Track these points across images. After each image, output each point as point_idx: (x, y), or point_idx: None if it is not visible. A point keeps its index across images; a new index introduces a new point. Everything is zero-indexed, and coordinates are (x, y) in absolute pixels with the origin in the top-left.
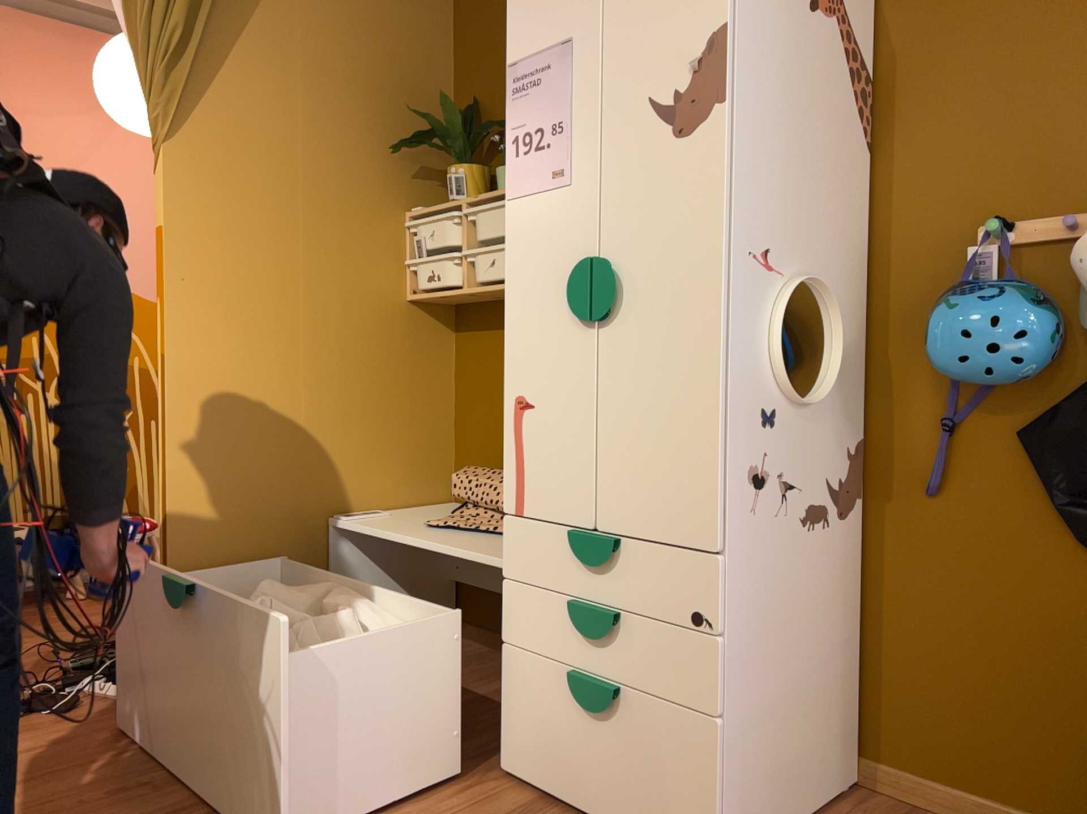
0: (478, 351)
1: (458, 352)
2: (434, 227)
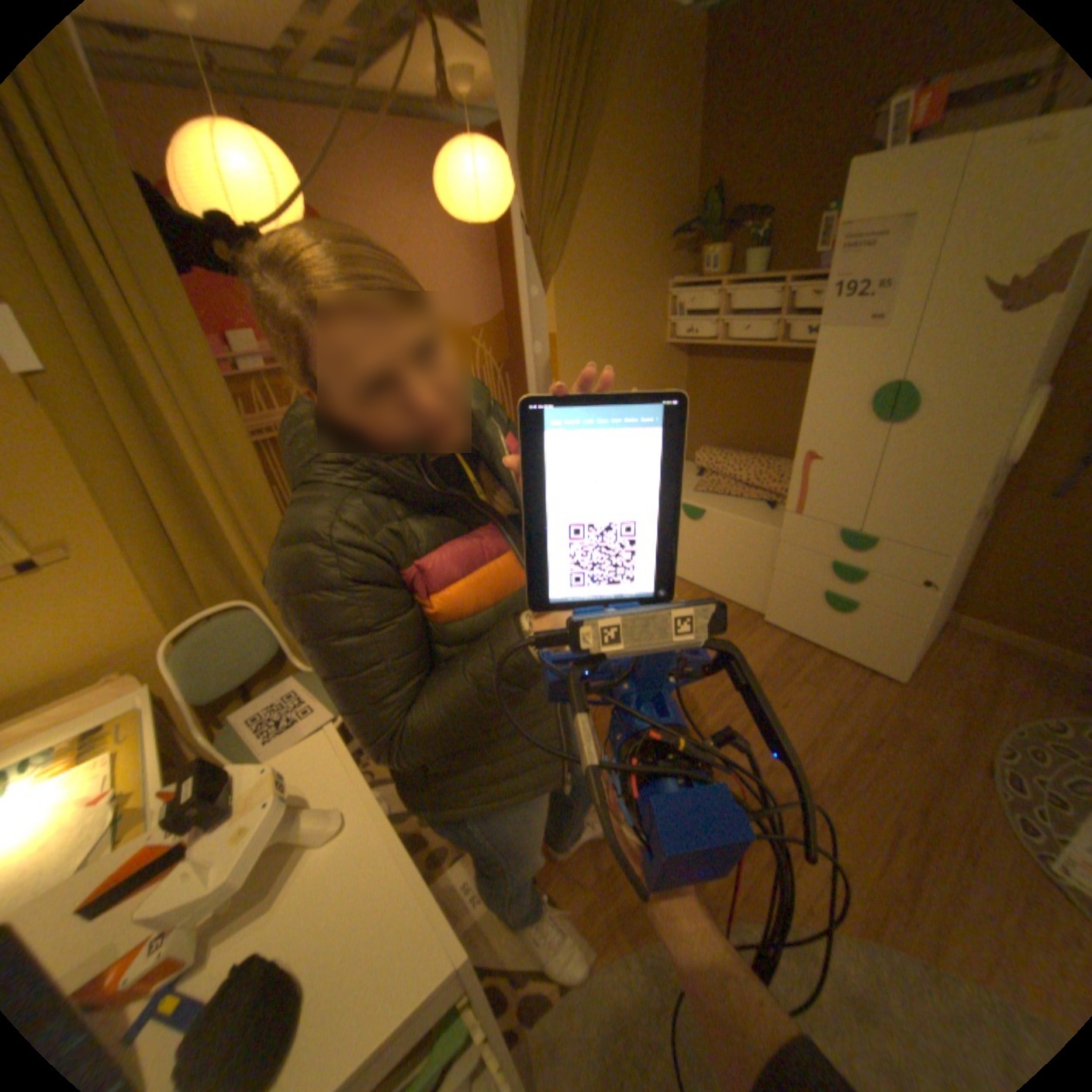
0: (708, 372)
1: (691, 370)
2: (694, 295)
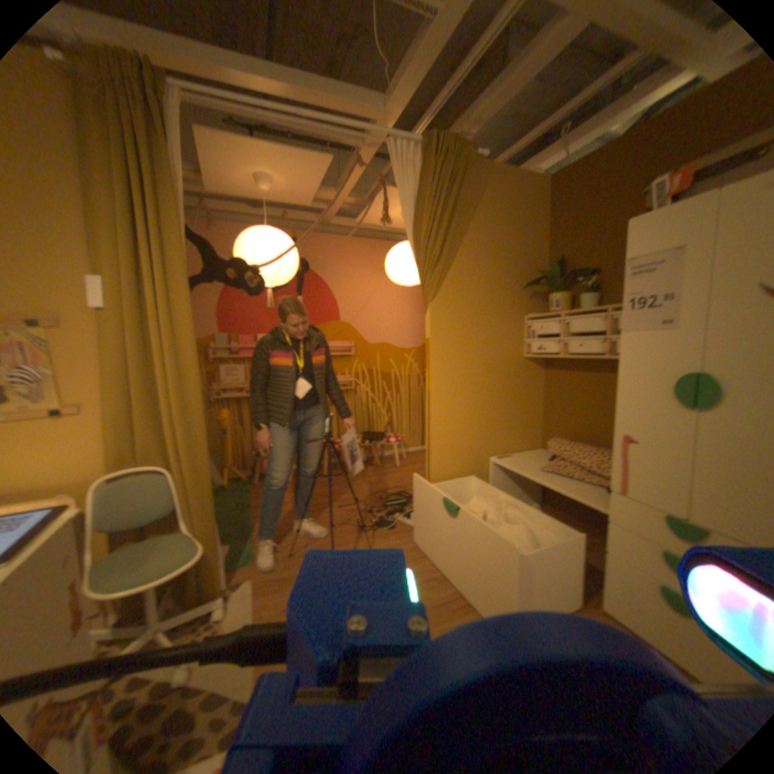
0: (560, 380)
1: (548, 379)
2: (543, 324)
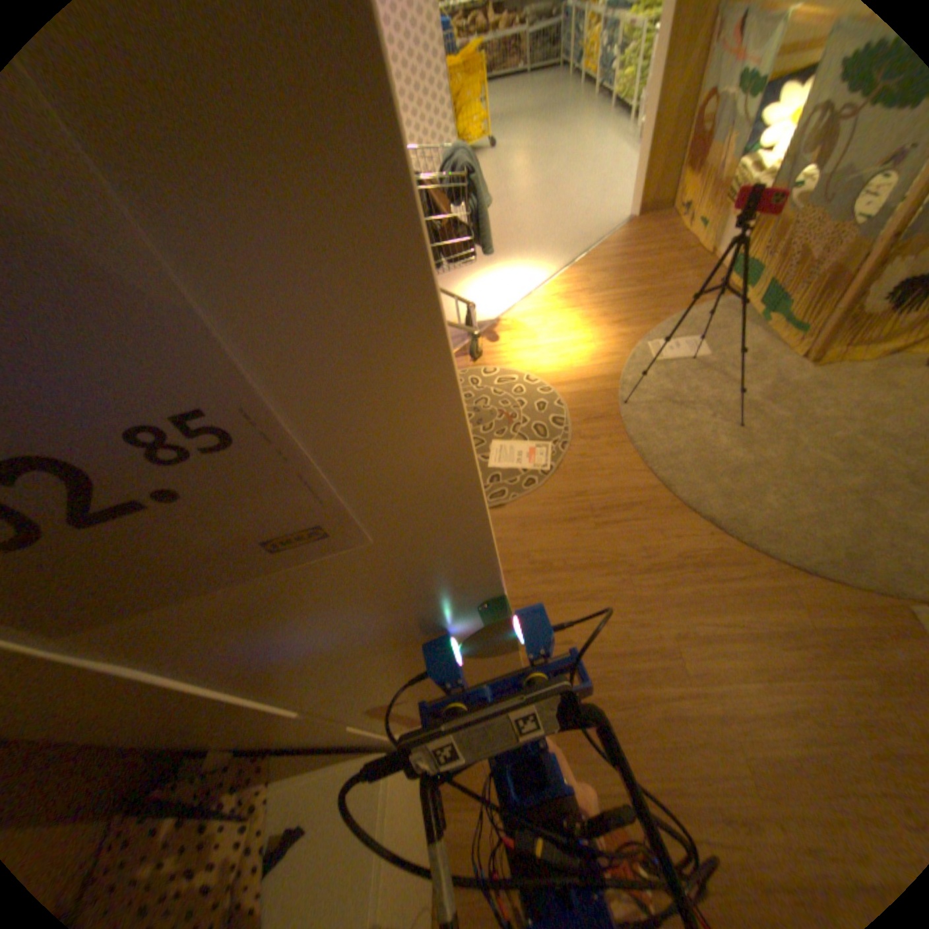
0: None
1: None
2: None
